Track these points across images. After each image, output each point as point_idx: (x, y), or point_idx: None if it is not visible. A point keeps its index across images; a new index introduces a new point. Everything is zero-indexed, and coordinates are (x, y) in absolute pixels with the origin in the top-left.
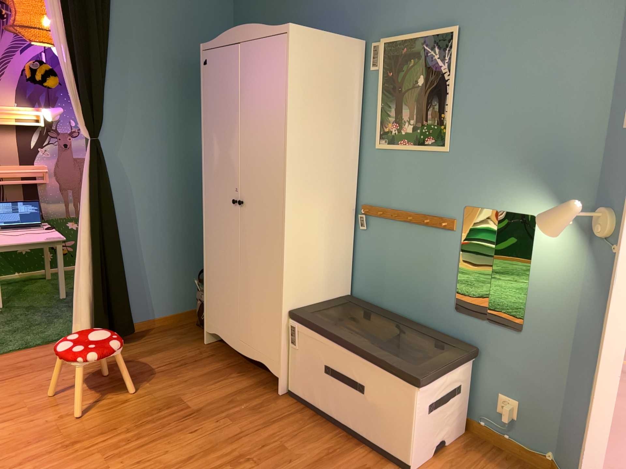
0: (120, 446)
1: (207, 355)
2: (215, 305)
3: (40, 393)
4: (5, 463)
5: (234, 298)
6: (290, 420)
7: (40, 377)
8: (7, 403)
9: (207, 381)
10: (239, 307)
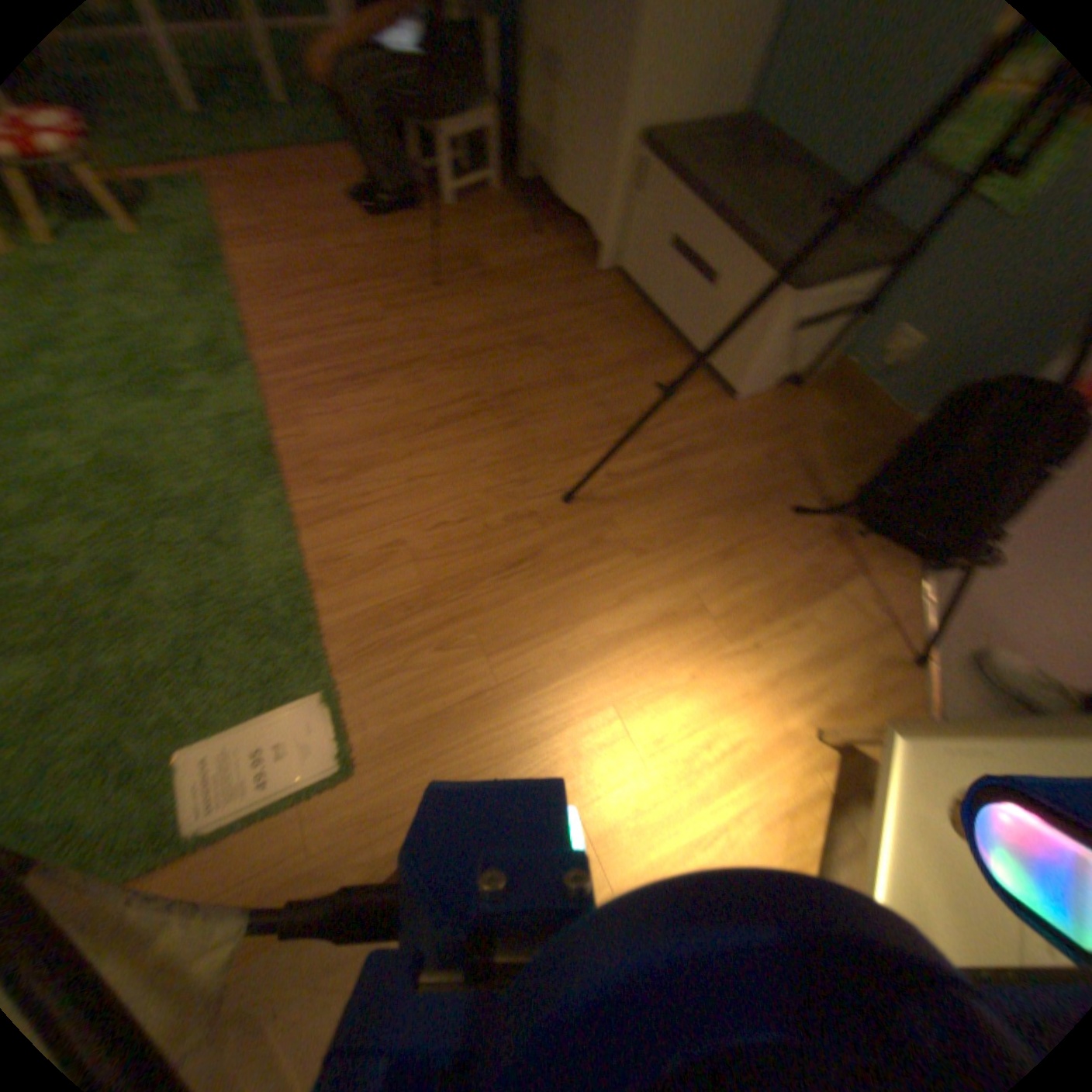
0: (393, 299)
1: (514, 200)
2: (528, 111)
3: (308, 215)
4: (273, 293)
5: (554, 99)
6: (597, 310)
7: (309, 194)
8: (273, 220)
9: (507, 237)
10: (560, 118)
